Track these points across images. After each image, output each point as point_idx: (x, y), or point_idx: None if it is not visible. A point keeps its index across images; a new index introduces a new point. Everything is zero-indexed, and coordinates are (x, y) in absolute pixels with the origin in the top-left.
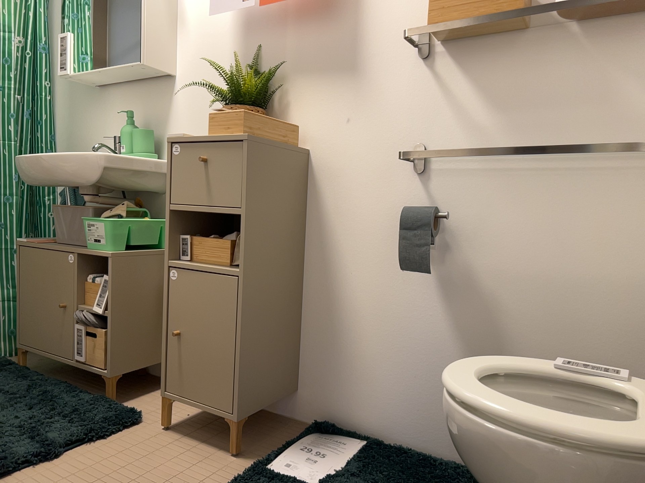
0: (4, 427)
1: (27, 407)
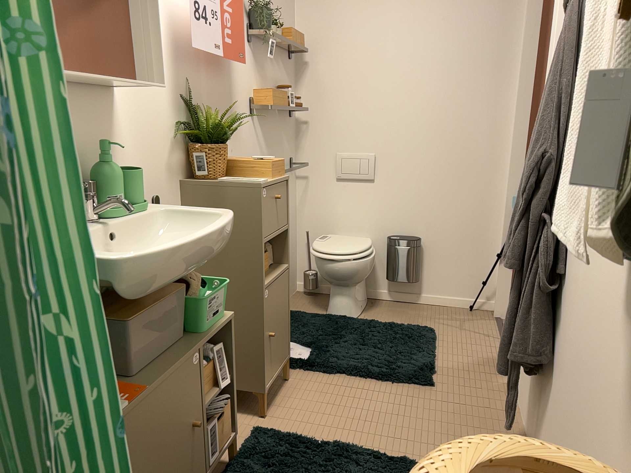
0: None
1: None
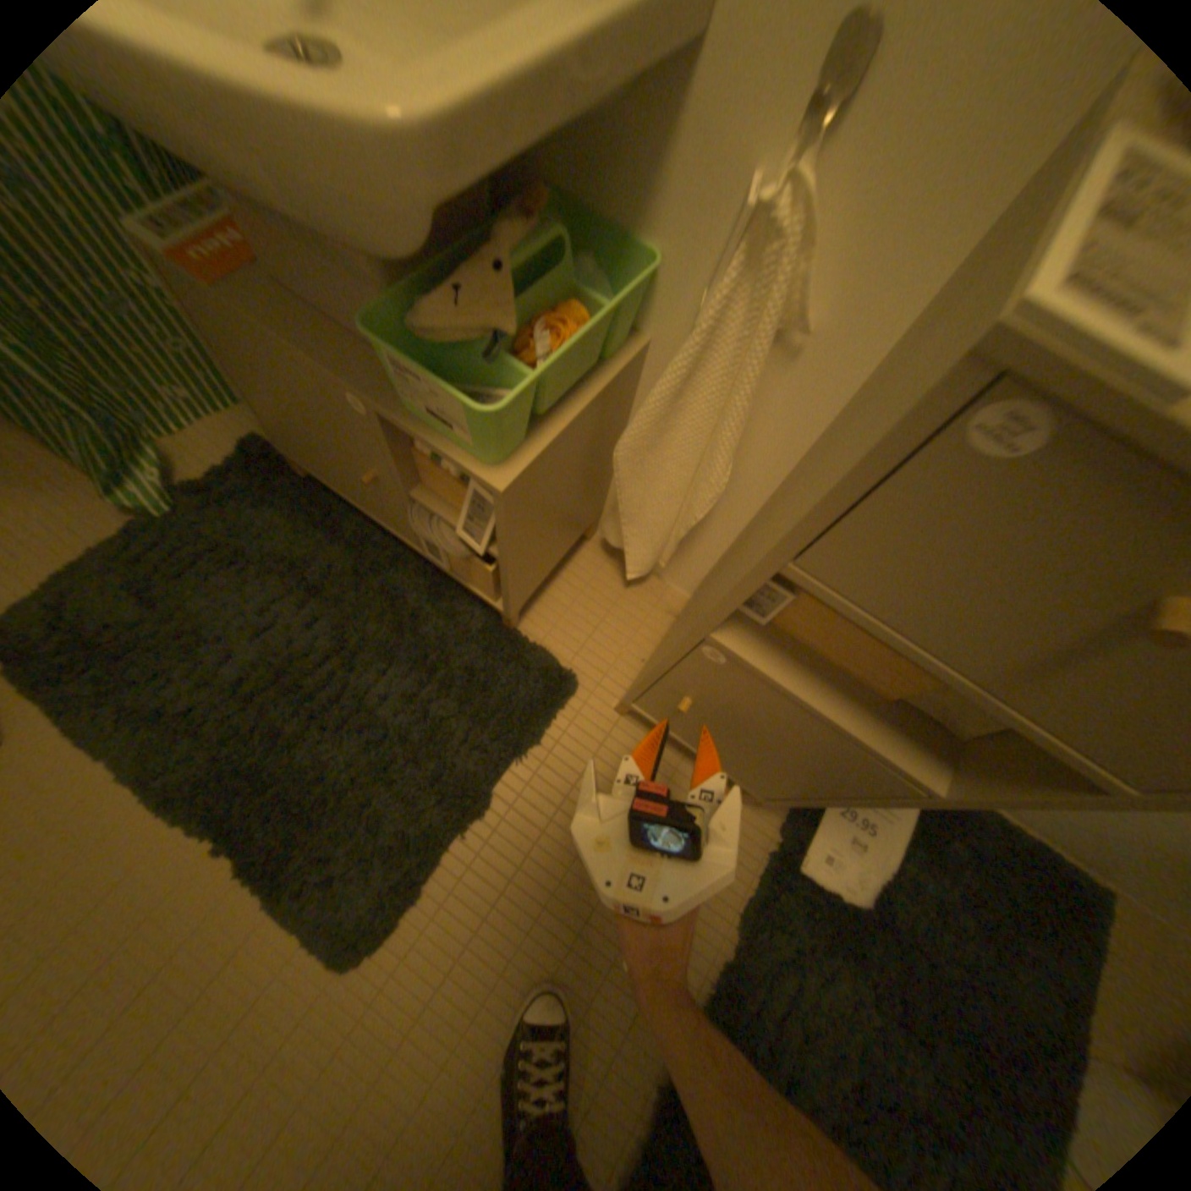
0: (383, 743)
1: (388, 661)
